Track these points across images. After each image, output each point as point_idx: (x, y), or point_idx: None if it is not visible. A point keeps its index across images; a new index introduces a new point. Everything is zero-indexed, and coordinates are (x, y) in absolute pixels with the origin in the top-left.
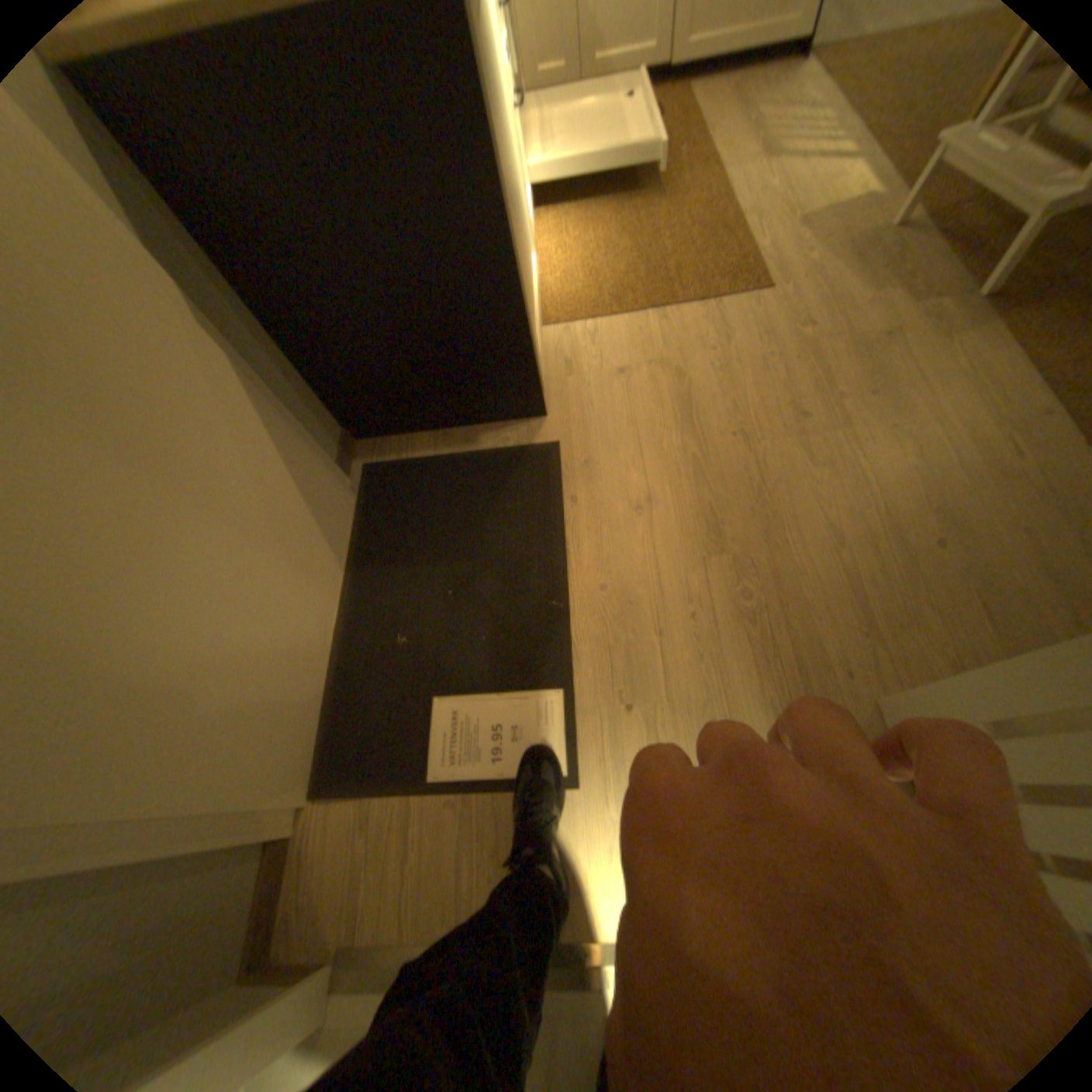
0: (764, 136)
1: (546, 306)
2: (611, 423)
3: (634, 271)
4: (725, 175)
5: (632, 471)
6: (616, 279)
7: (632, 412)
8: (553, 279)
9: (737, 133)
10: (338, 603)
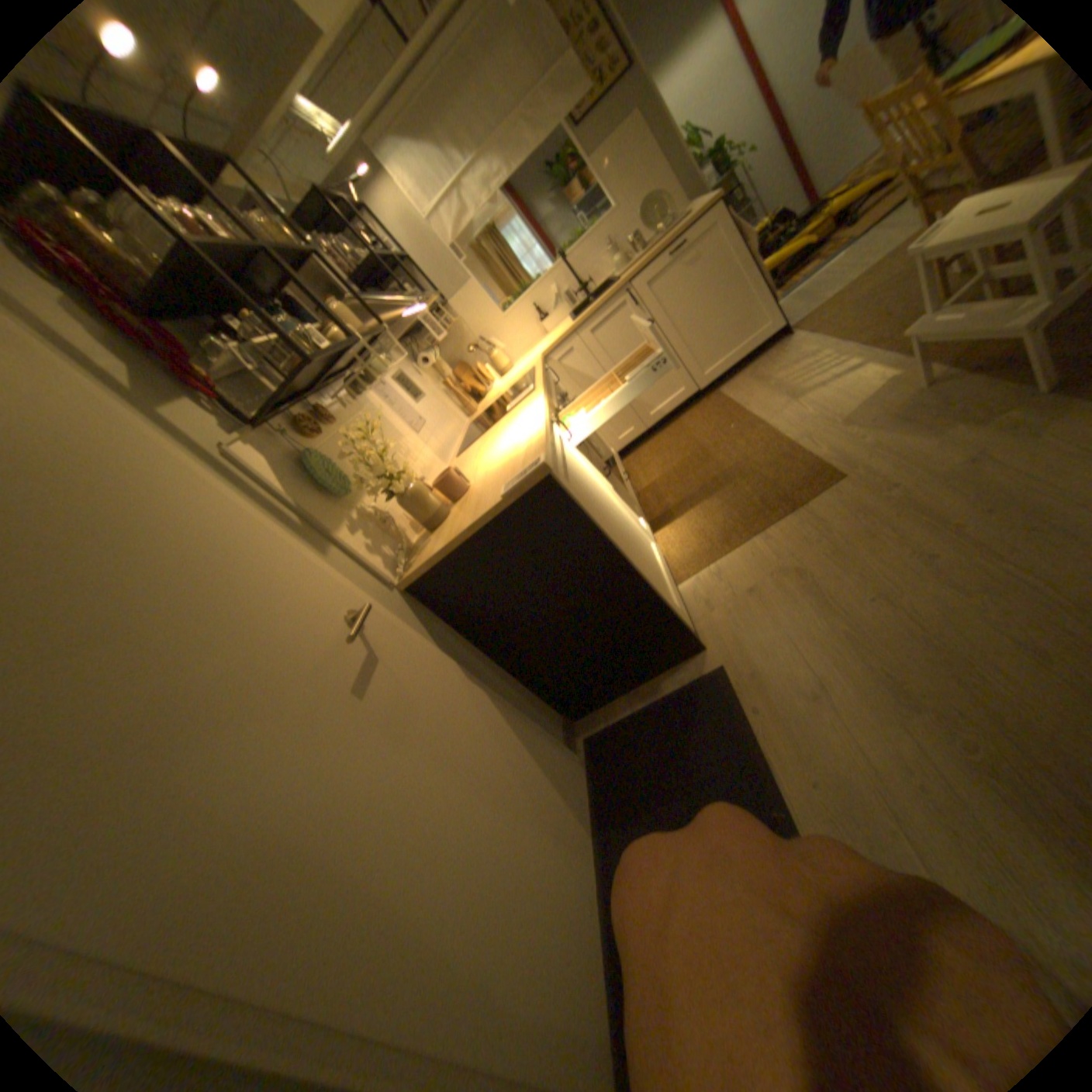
0: (788, 389)
1: (678, 569)
2: (761, 633)
3: (732, 517)
4: (771, 426)
5: (796, 667)
6: (721, 529)
7: (775, 618)
8: (676, 549)
9: (768, 398)
10: (594, 867)
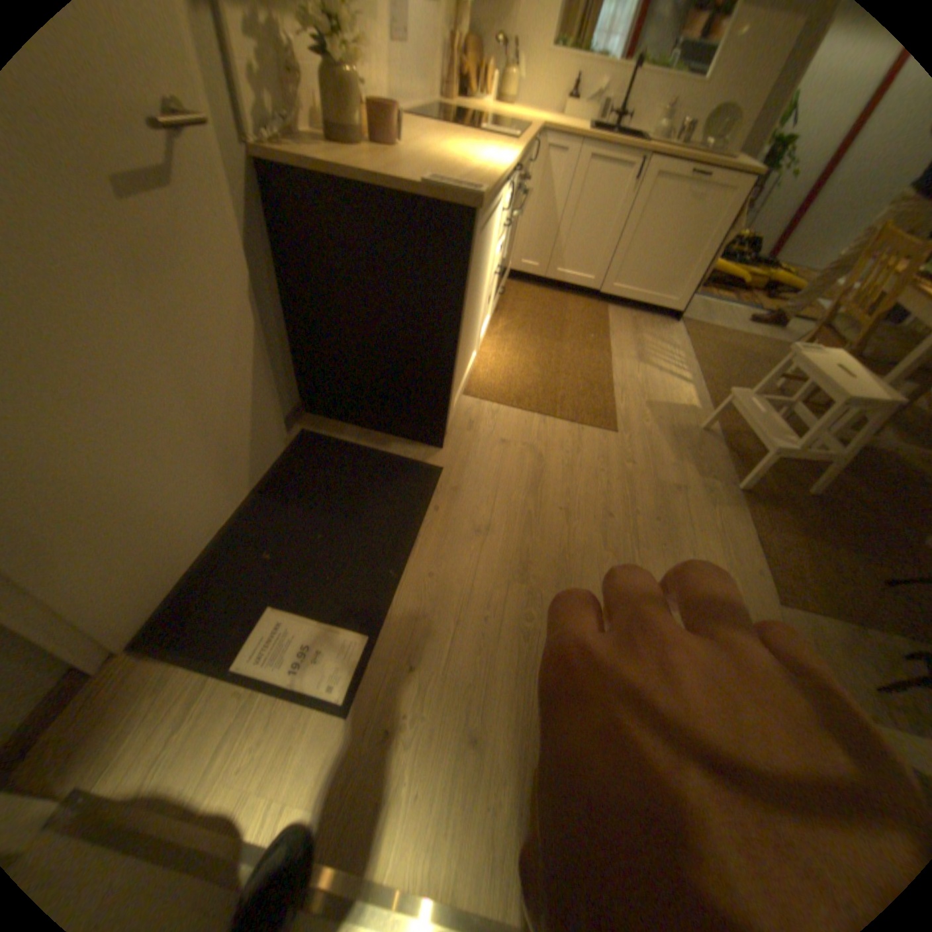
0: (640, 349)
1: (471, 385)
2: (482, 470)
3: (534, 388)
4: (609, 360)
5: (482, 505)
6: (521, 388)
7: (498, 469)
8: (482, 372)
9: (625, 341)
10: (232, 512)
